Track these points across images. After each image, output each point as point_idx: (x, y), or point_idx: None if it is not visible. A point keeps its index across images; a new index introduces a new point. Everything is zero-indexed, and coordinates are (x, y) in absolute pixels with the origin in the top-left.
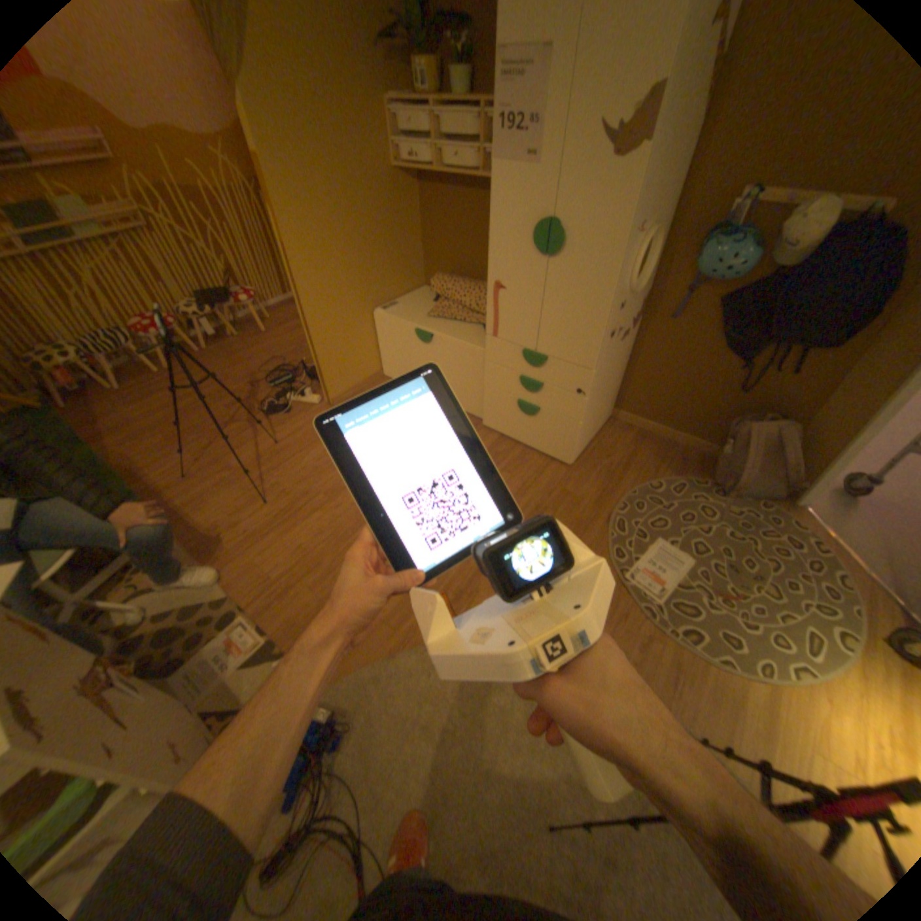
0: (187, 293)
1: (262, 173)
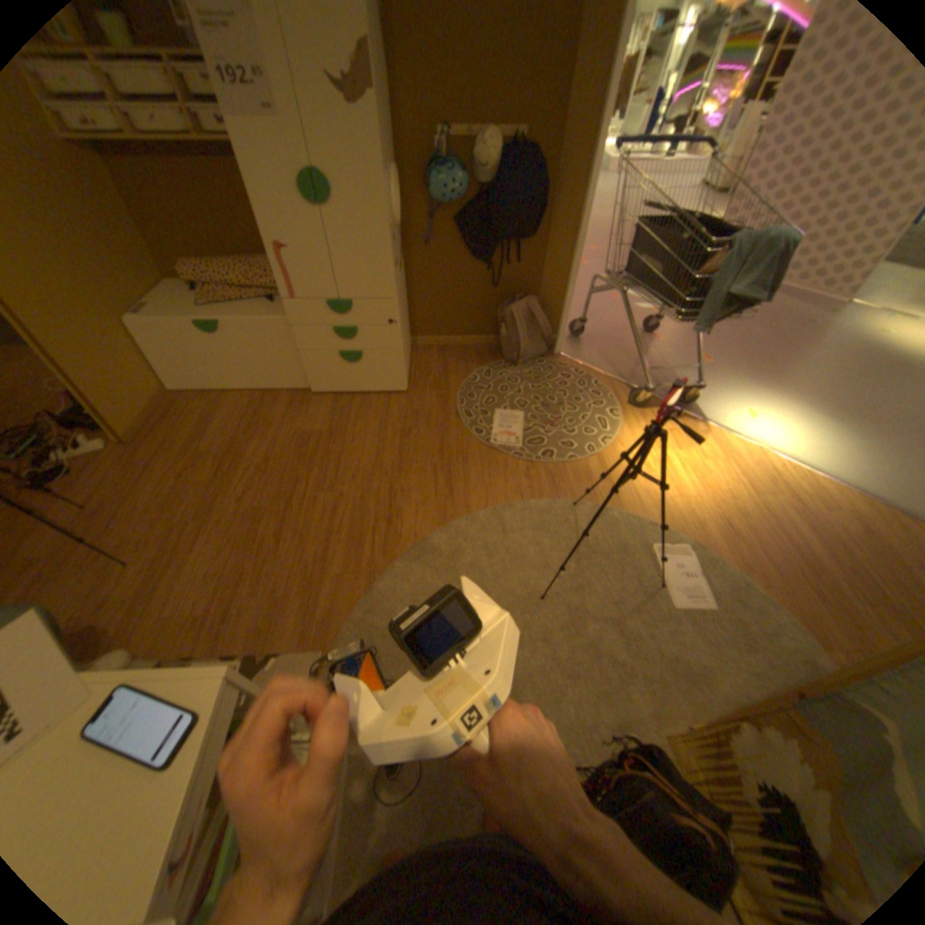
0: None
1: None
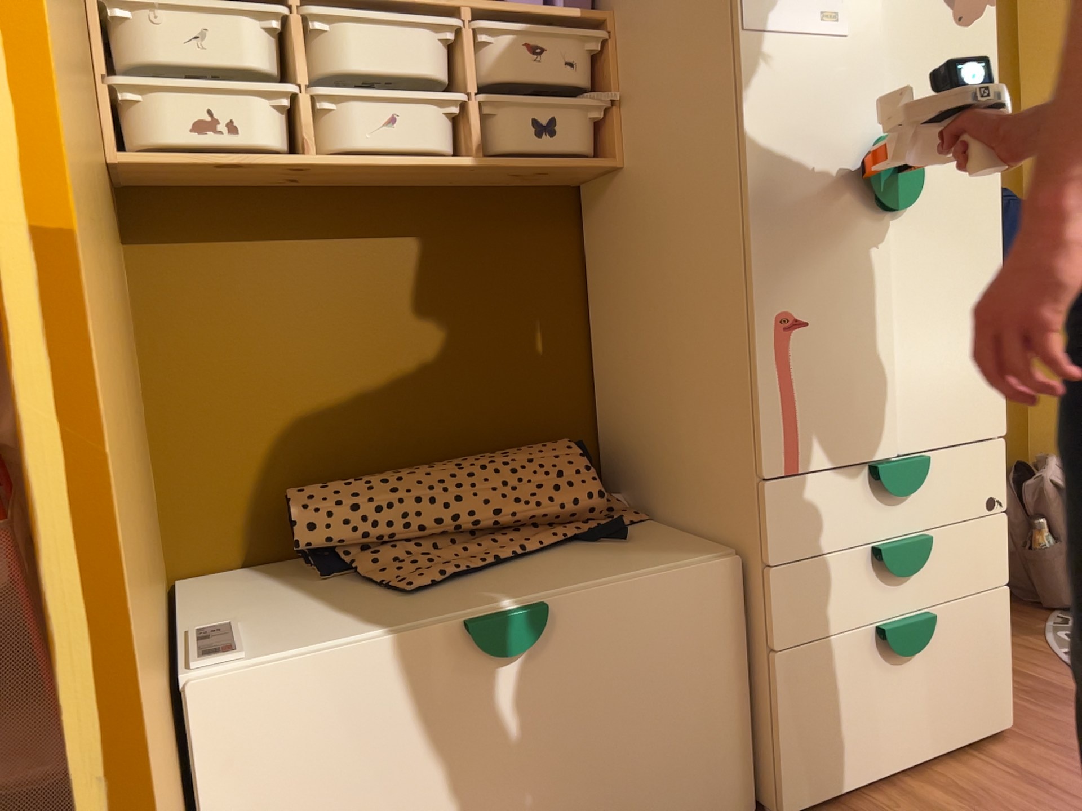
0: None
1: None
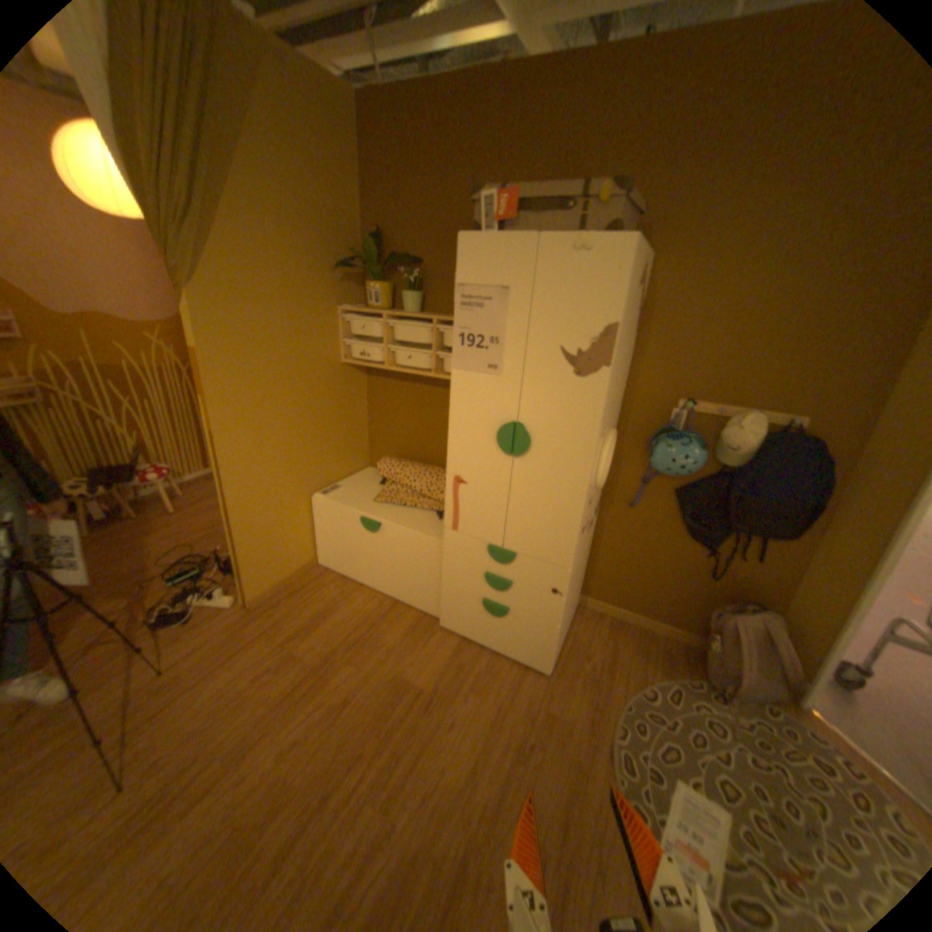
0: (81, 472)
1: (200, 367)
